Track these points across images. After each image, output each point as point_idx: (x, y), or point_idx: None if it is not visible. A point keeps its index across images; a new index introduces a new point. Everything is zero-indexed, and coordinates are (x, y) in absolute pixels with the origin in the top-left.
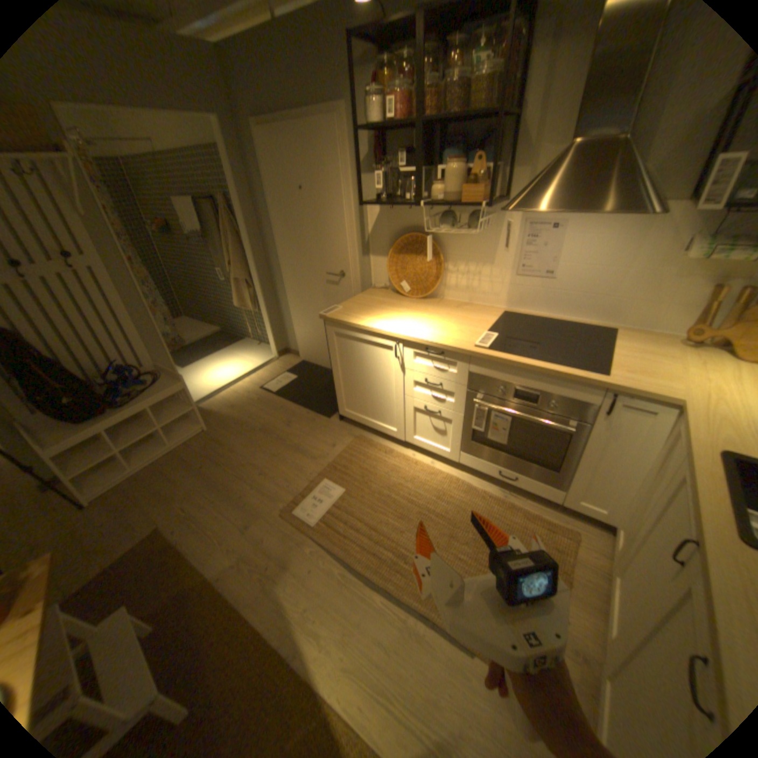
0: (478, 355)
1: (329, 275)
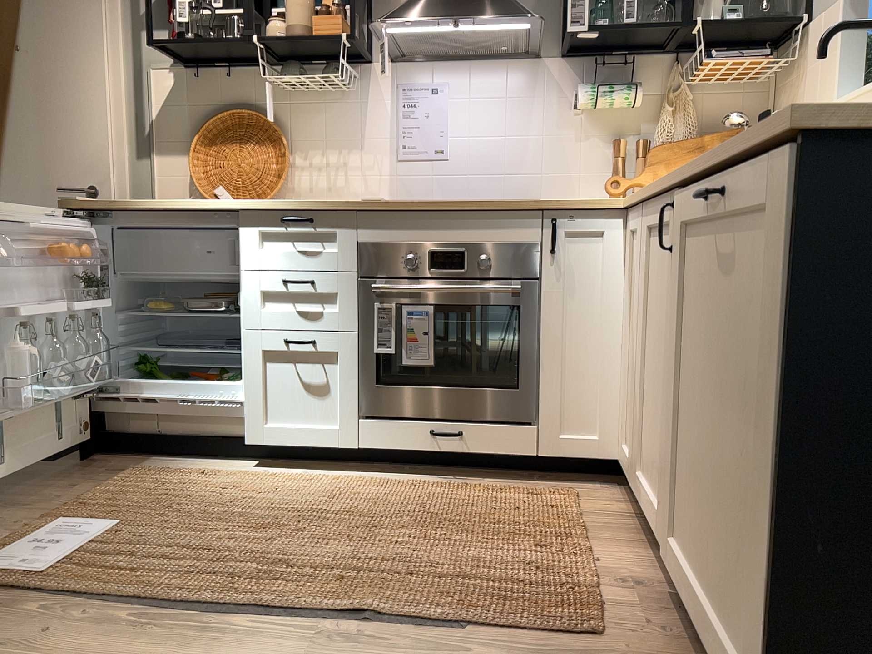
0: (371, 206)
1: (66, 191)
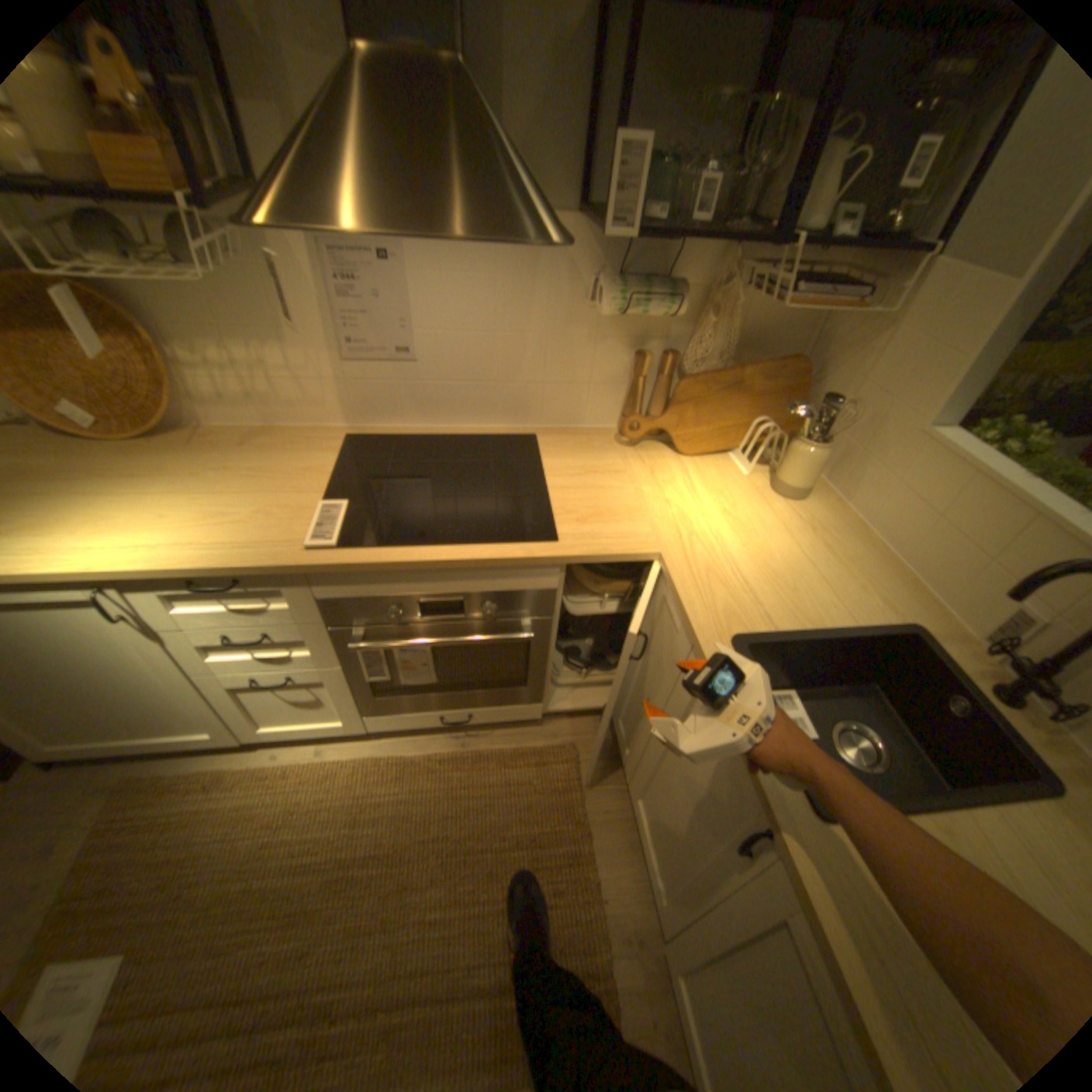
0: (324, 570)
1: None
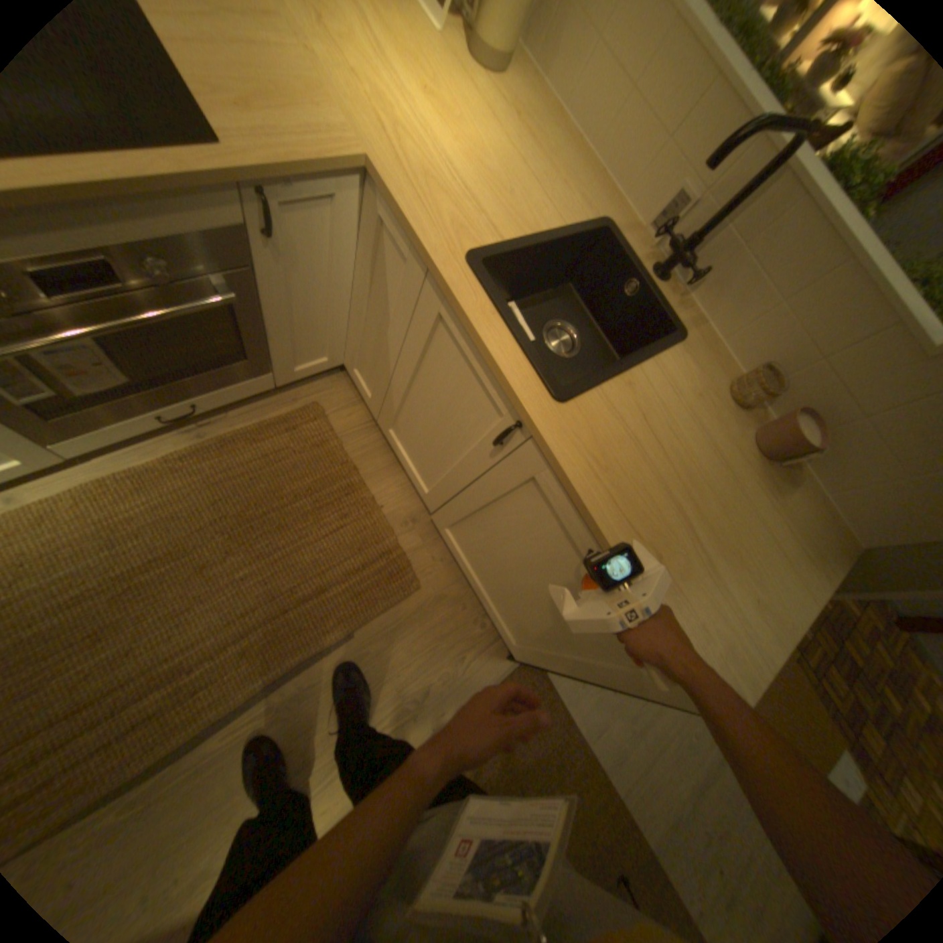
0: None
1: None
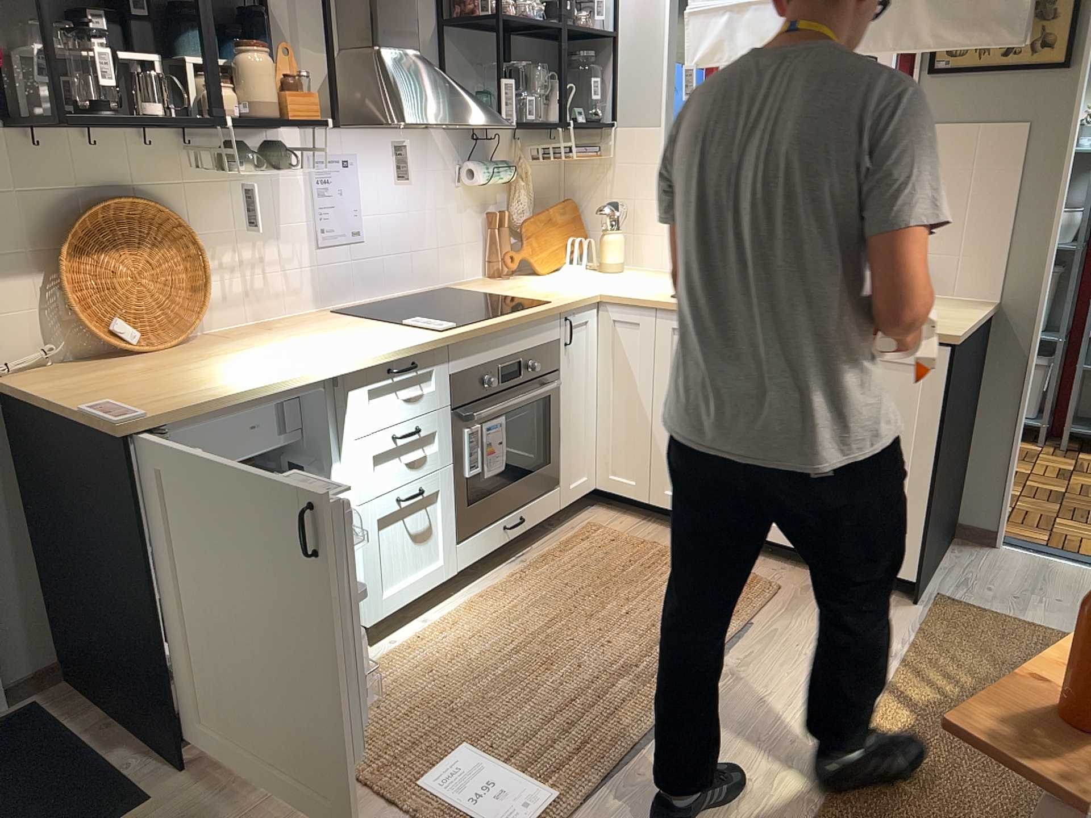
0: (462, 337)
1: None
